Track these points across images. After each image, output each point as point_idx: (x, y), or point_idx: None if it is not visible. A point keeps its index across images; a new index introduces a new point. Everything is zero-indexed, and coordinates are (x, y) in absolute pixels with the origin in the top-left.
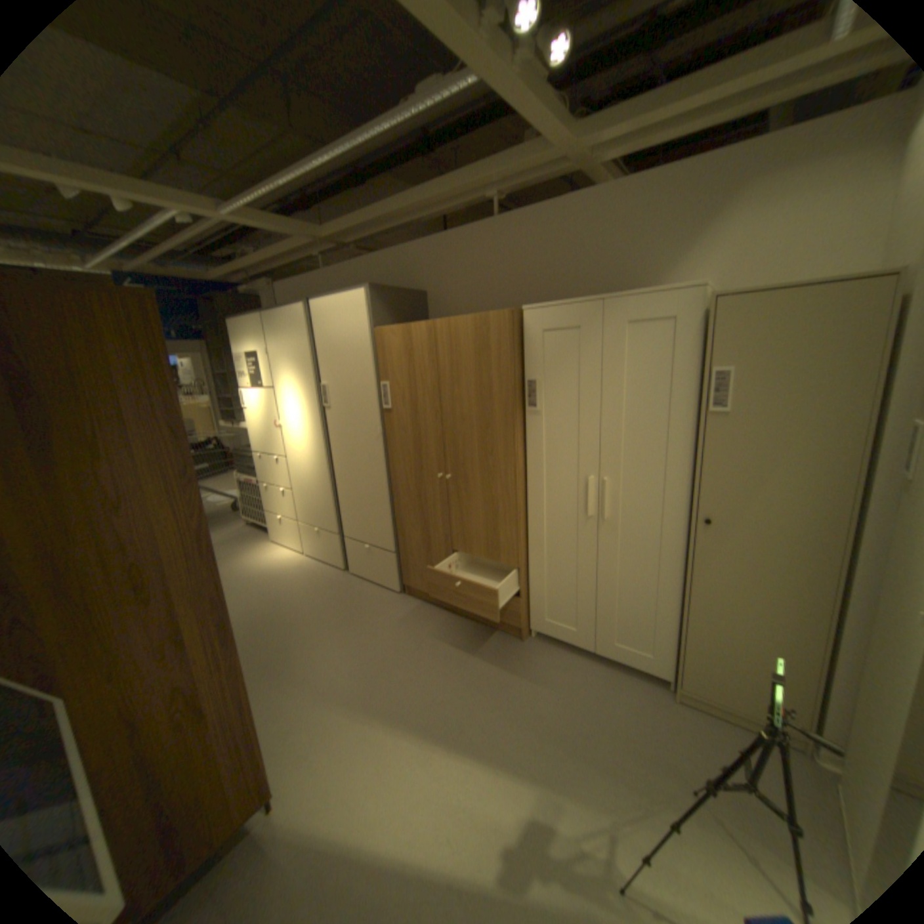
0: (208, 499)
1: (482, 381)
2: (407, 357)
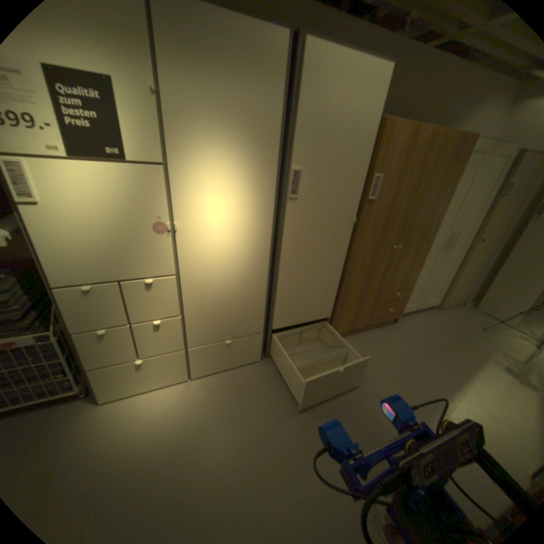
0: None
1: (446, 179)
2: (407, 153)
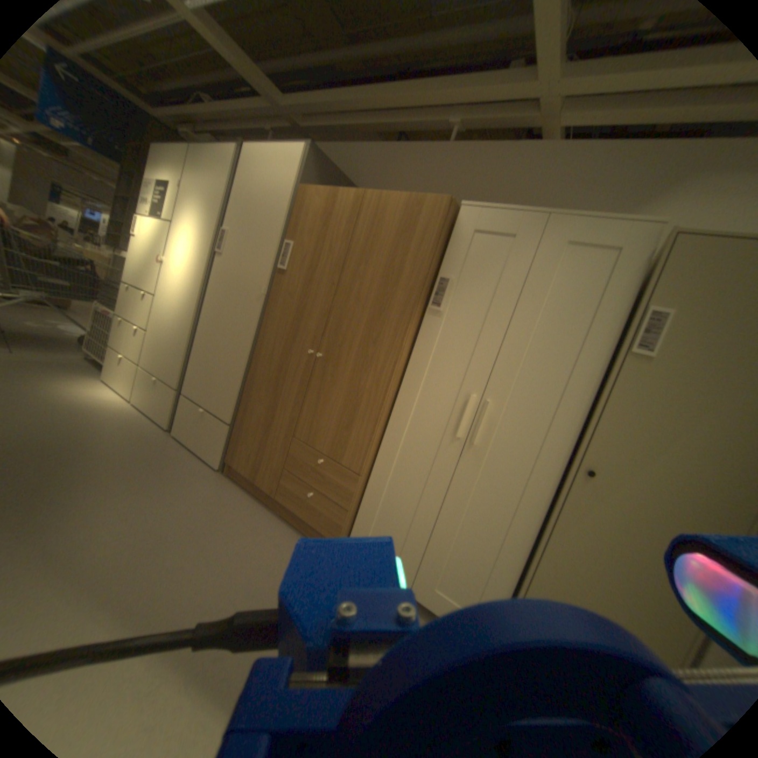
0: (57, 327)
1: (390, 262)
2: (320, 221)
